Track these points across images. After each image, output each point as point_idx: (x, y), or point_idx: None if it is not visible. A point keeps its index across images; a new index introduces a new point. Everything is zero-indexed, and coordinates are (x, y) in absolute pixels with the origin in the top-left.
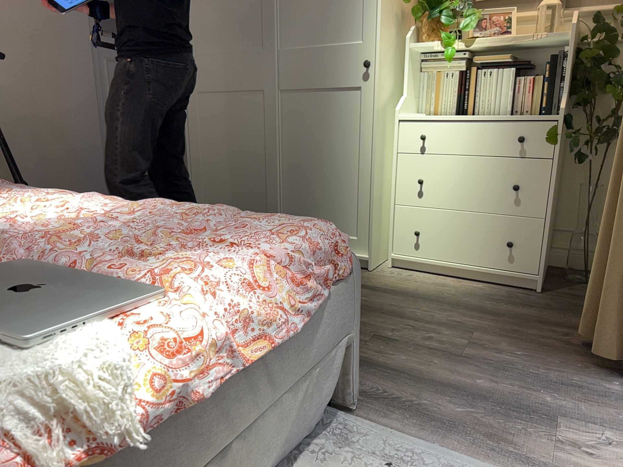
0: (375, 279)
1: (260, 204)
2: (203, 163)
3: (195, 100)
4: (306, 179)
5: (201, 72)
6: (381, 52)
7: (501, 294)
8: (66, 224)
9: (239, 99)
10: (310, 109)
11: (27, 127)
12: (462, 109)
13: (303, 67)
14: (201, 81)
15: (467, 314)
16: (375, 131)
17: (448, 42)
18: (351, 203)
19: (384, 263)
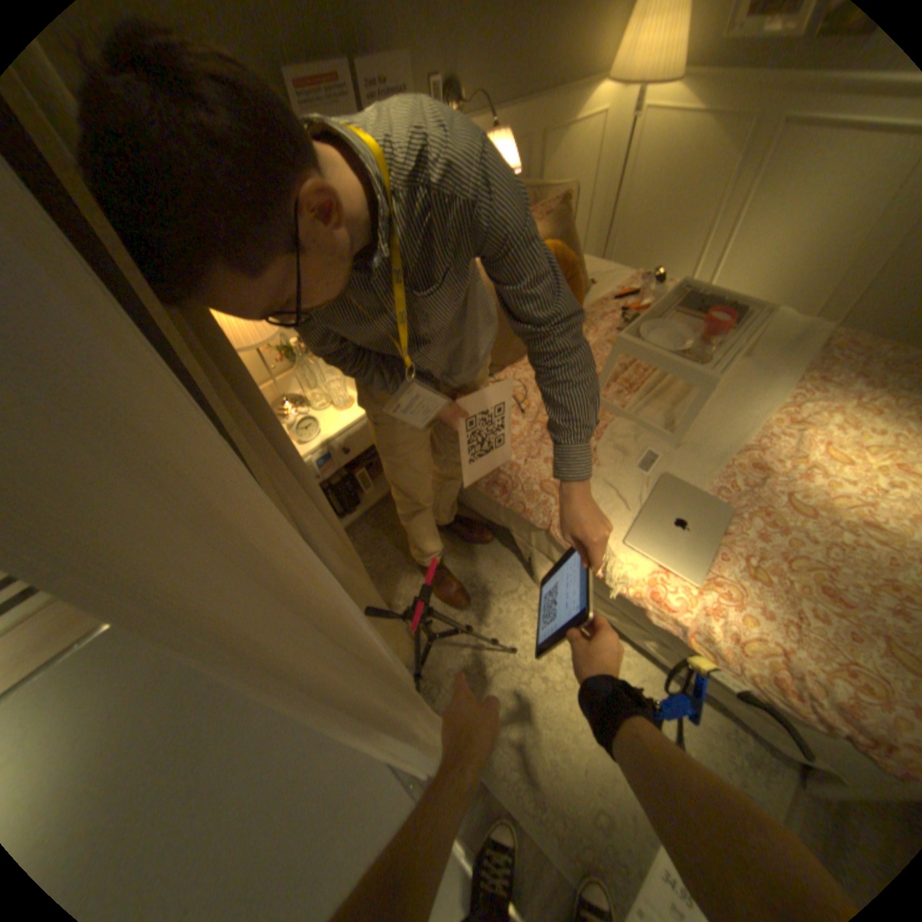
0: None
1: None
2: None
3: None
4: None
5: None
6: None
7: None
8: (837, 509)
9: None
10: None
11: None
12: None
13: None
14: None
15: None
16: None
17: None
18: None
19: None
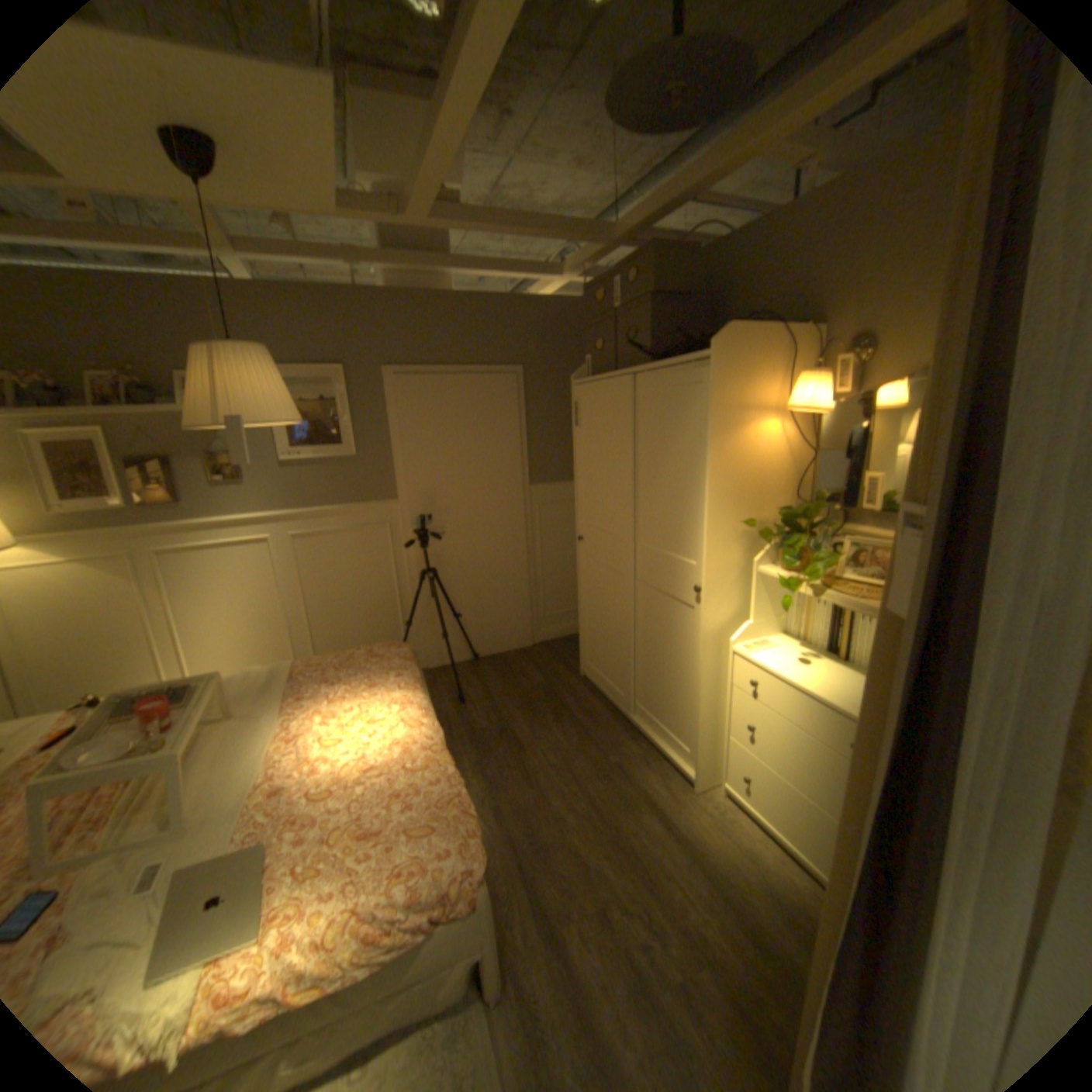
0: (690, 812)
1: (621, 675)
2: (588, 616)
3: (583, 562)
4: (653, 671)
5: (587, 541)
6: (711, 584)
7: (816, 917)
8: (339, 779)
9: (609, 575)
10: (657, 609)
11: (468, 572)
12: (835, 649)
13: (653, 568)
14: (587, 549)
15: (735, 930)
16: (702, 662)
17: (791, 587)
18: (686, 716)
19: (725, 786)
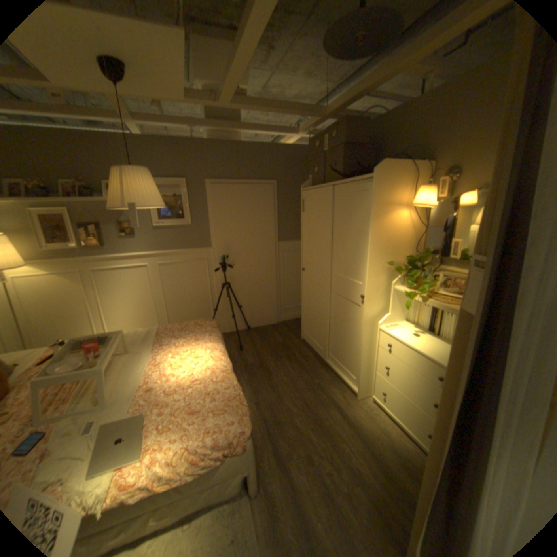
0: (354, 408)
1: (322, 339)
2: (306, 309)
3: (304, 281)
4: (338, 337)
5: (307, 270)
6: (370, 294)
7: (417, 464)
8: (180, 385)
9: (317, 288)
10: (342, 306)
11: (246, 284)
12: (433, 329)
13: (340, 285)
14: (306, 274)
15: (375, 468)
16: (363, 333)
17: (411, 297)
18: (354, 361)
19: (373, 397)
